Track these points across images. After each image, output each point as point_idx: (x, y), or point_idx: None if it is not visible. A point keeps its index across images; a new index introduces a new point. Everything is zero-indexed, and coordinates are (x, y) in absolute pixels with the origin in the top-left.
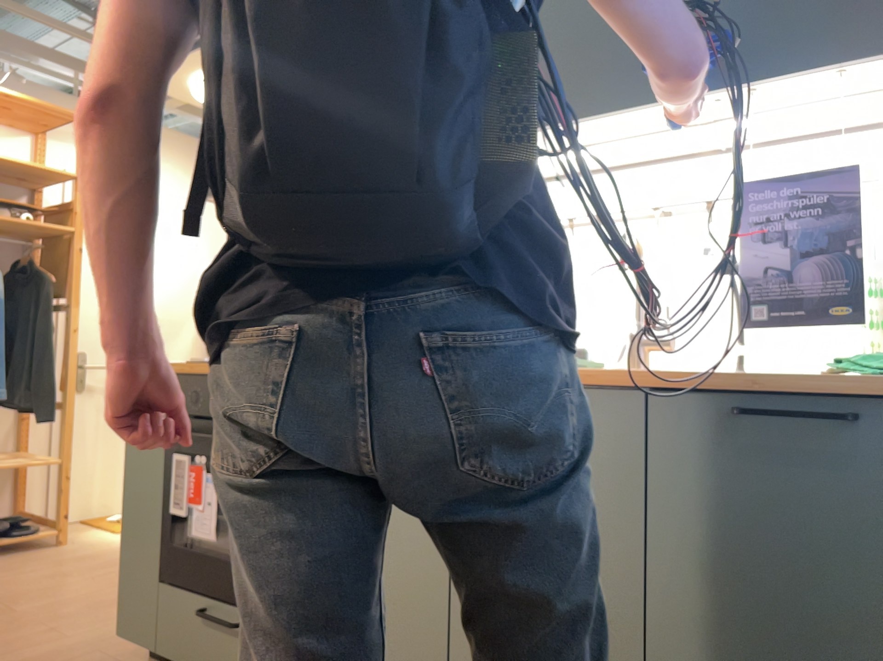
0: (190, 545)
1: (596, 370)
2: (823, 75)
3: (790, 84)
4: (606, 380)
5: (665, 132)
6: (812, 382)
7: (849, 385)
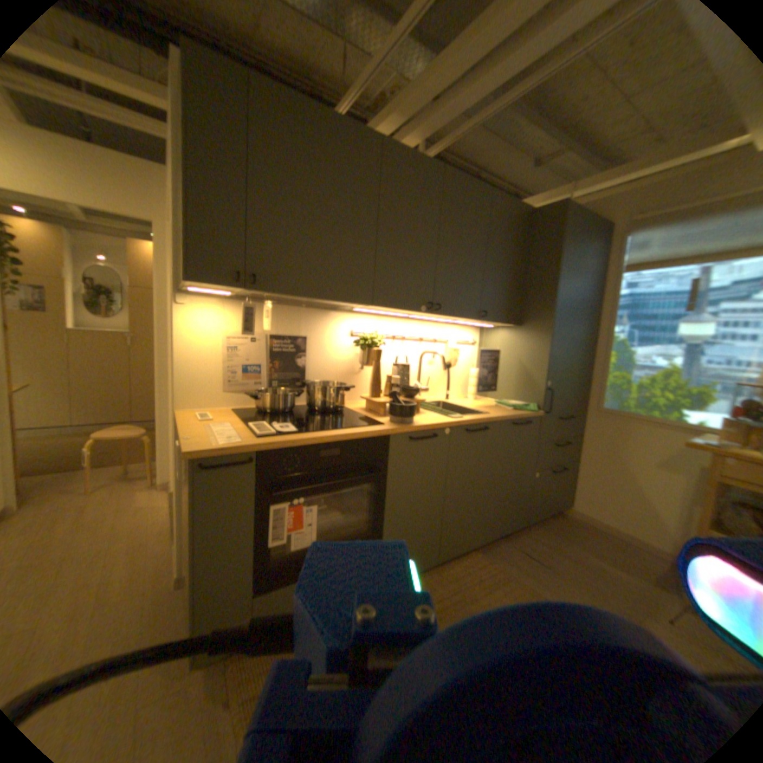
0: (269, 560)
1: (481, 414)
2: (499, 322)
3: (492, 321)
4: (493, 419)
5: (449, 318)
6: (521, 413)
7: (526, 413)
